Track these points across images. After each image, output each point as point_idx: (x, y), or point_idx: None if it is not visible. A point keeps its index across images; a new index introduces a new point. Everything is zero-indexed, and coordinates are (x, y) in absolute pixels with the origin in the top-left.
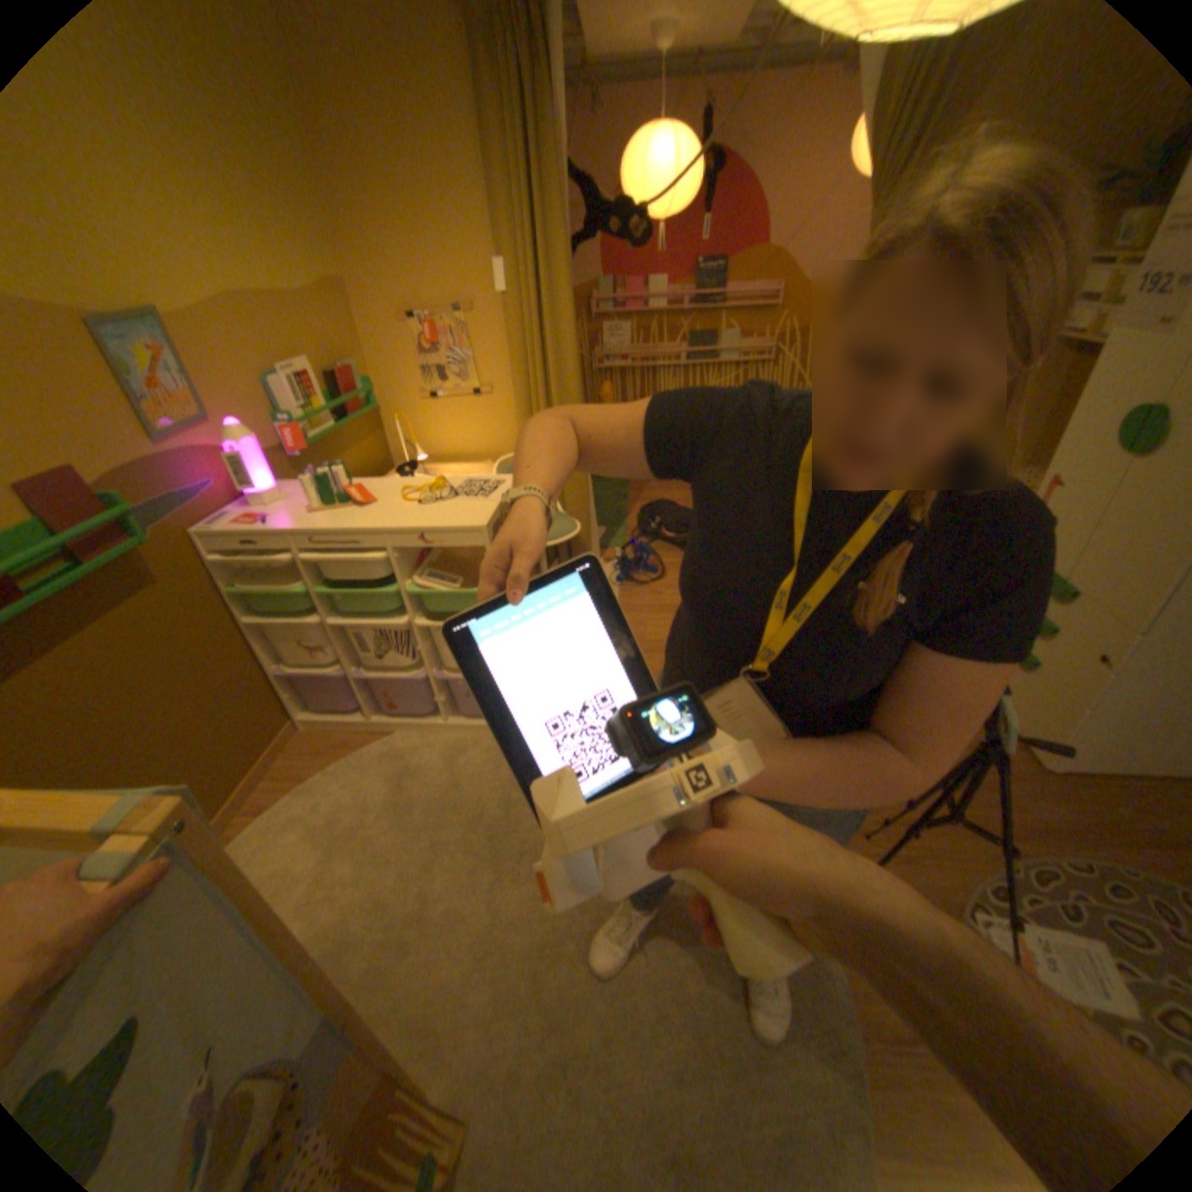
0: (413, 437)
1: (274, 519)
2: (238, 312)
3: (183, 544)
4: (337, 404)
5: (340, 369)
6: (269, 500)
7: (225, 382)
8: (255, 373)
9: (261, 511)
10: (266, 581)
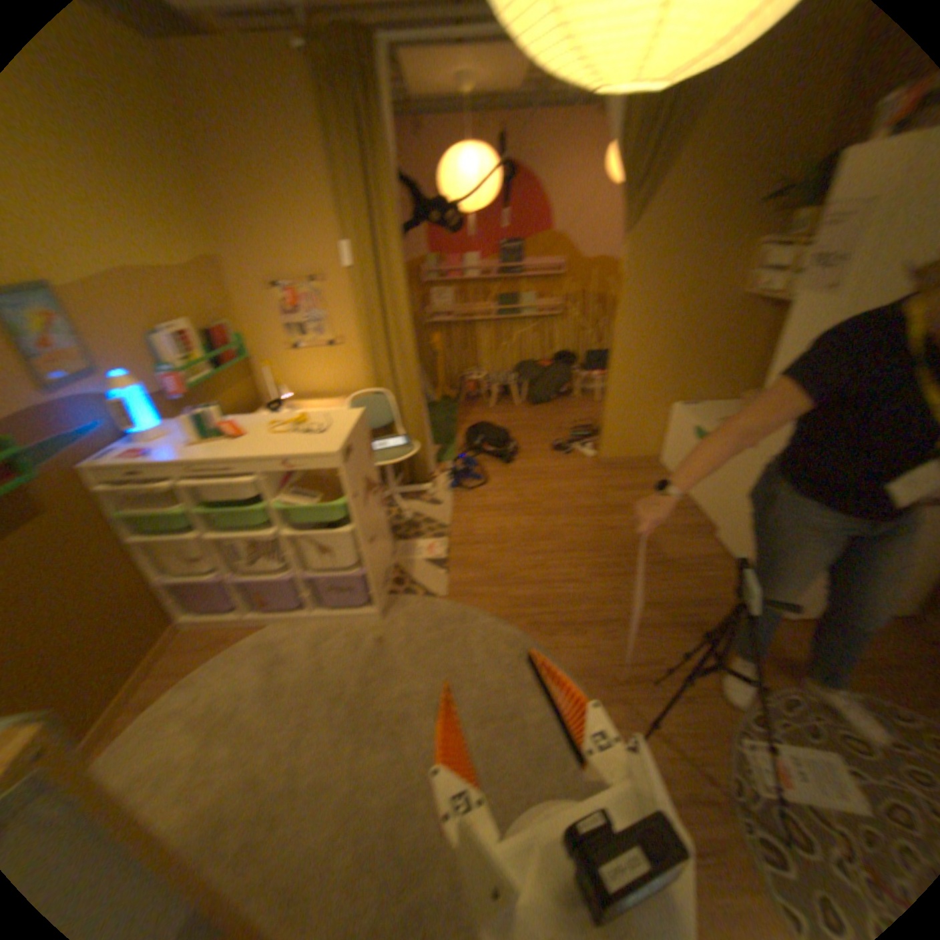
0: (282, 379)
1: (160, 451)
2: (129, 283)
3: (78, 475)
4: (216, 354)
5: (219, 327)
6: (156, 436)
7: (117, 339)
8: (144, 331)
9: (149, 445)
10: (153, 503)
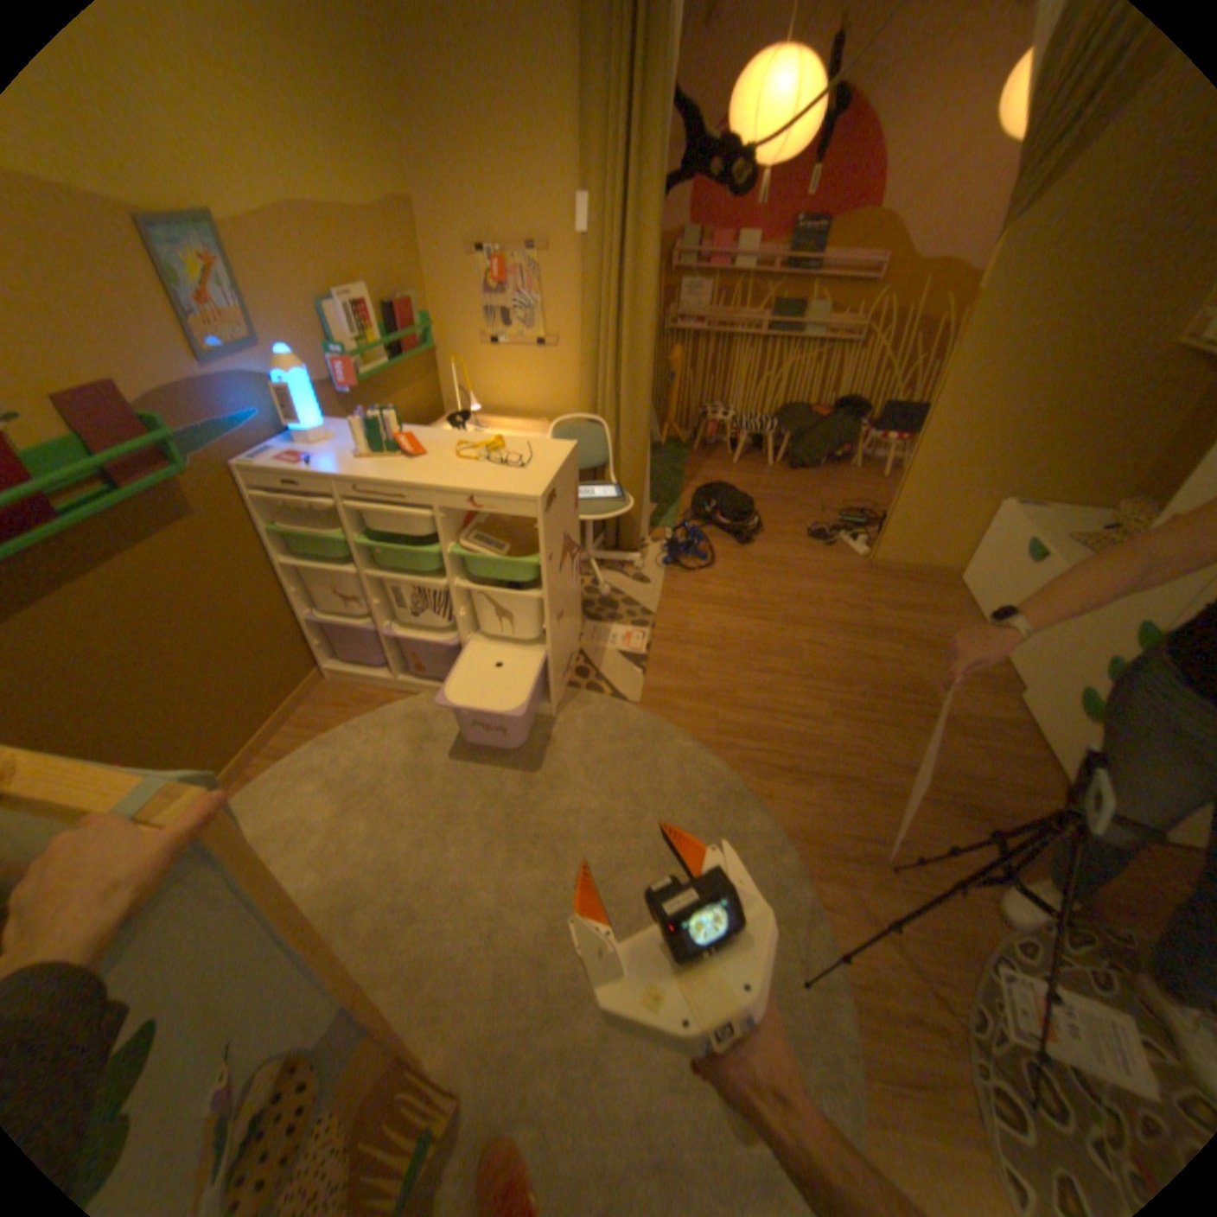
0: (469, 385)
1: (319, 460)
2: (298, 225)
3: (224, 475)
4: (393, 340)
5: (400, 301)
6: (315, 439)
7: (278, 303)
8: (311, 296)
9: (306, 450)
10: (305, 524)
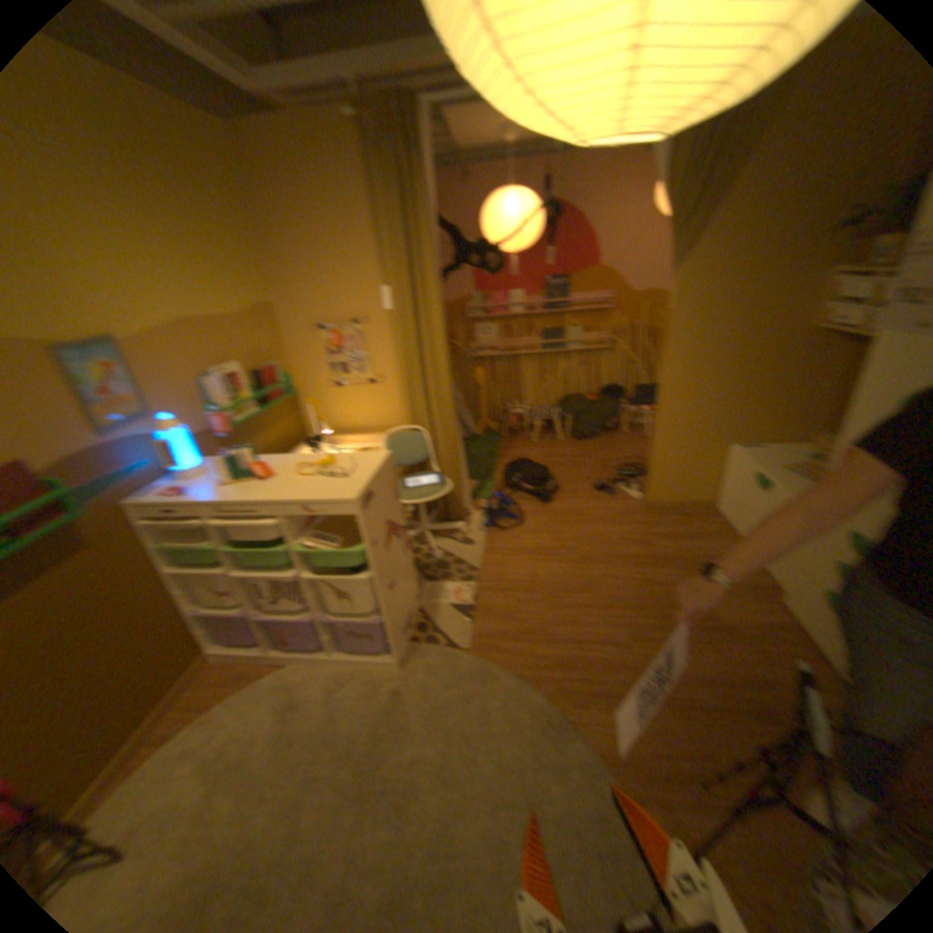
0: (324, 417)
1: (197, 491)
2: (189, 334)
3: (124, 513)
4: (265, 395)
5: (270, 369)
6: (197, 475)
7: (173, 385)
8: (199, 377)
9: (190, 484)
10: (189, 540)
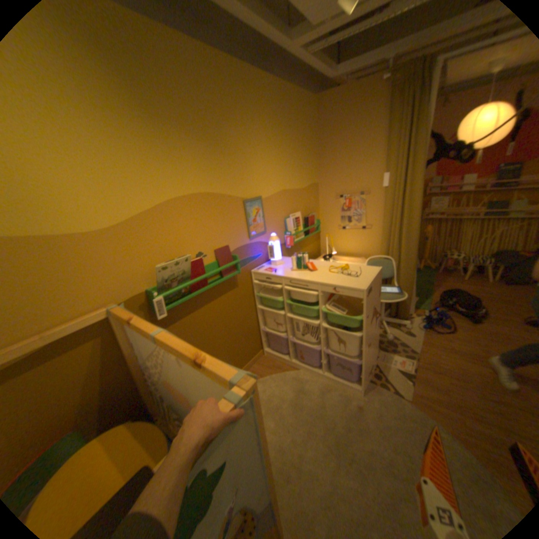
0: (332, 244)
1: (278, 271)
2: (283, 197)
3: (248, 275)
4: (306, 229)
5: (310, 216)
6: (277, 263)
7: (273, 220)
8: (282, 217)
9: (274, 267)
10: (269, 293)
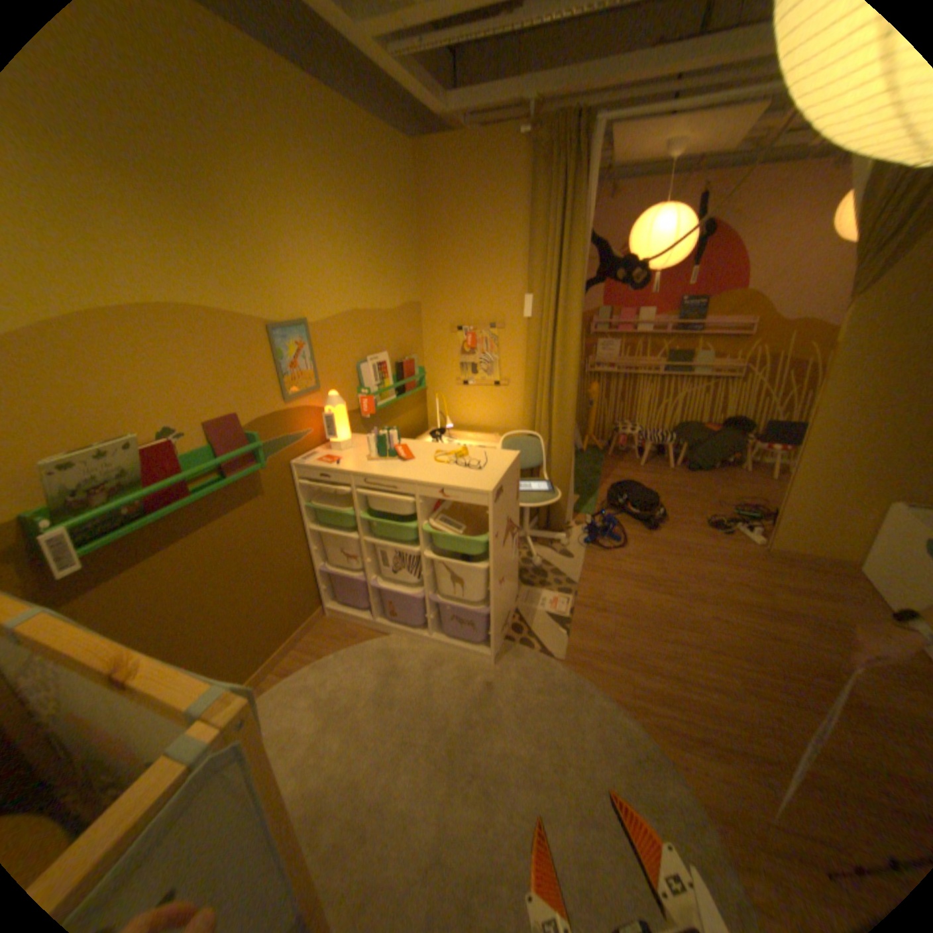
0: (446, 411)
1: (345, 461)
2: (353, 322)
3: (286, 470)
4: (400, 384)
5: (407, 361)
6: (344, 447)
7: (335, 366)
8: (354, 361)
9: (338, 454)
10: (330, 502)
